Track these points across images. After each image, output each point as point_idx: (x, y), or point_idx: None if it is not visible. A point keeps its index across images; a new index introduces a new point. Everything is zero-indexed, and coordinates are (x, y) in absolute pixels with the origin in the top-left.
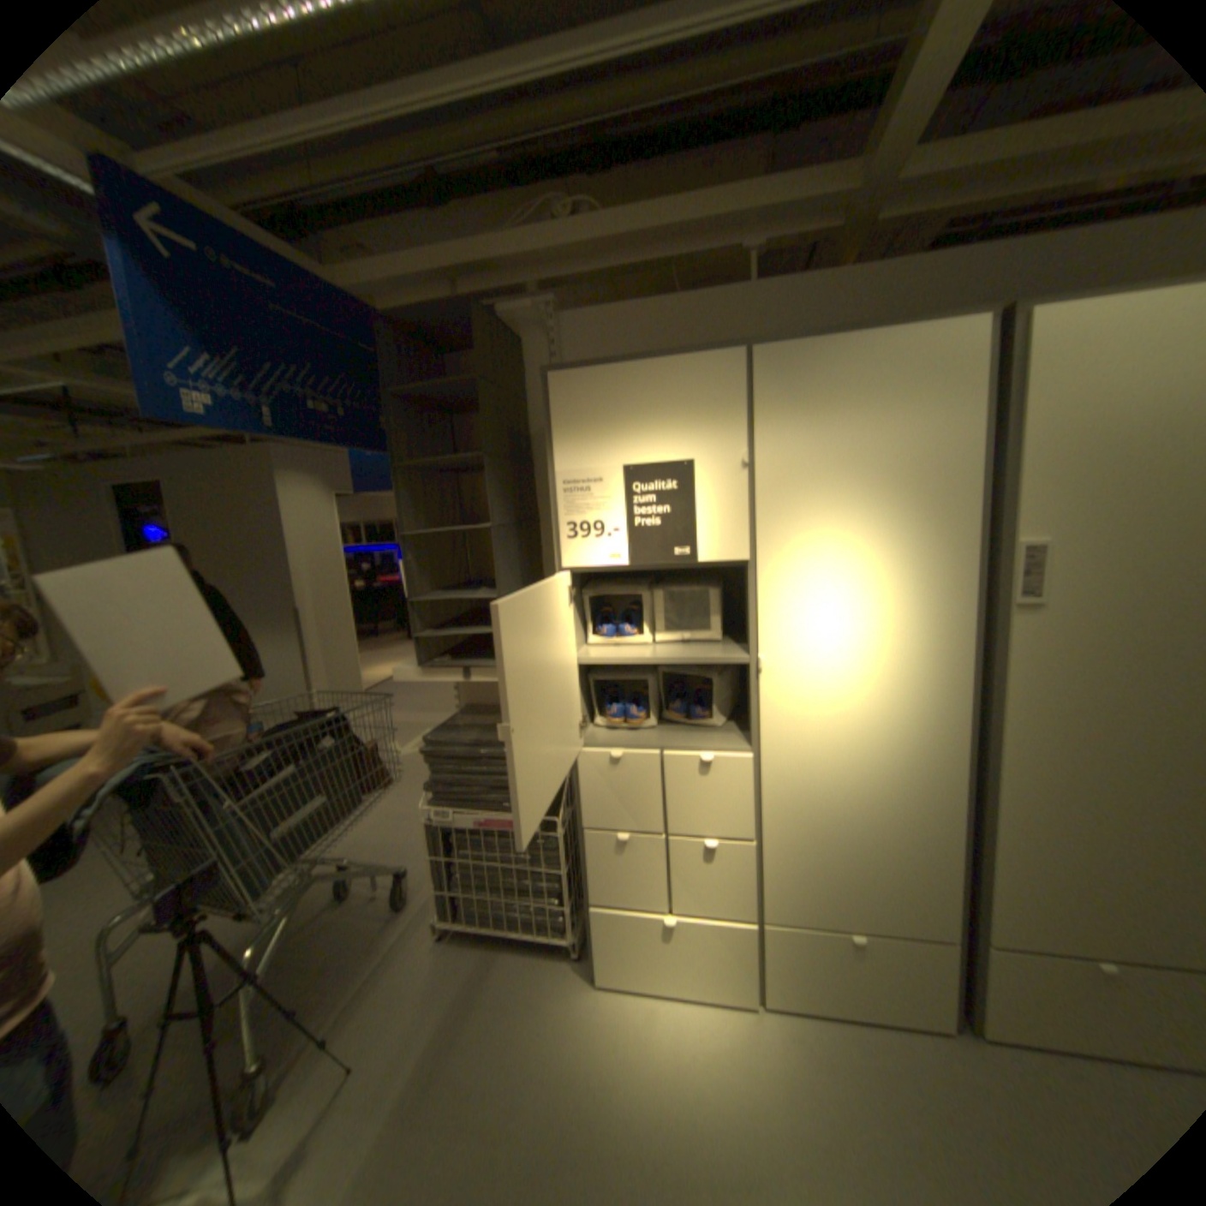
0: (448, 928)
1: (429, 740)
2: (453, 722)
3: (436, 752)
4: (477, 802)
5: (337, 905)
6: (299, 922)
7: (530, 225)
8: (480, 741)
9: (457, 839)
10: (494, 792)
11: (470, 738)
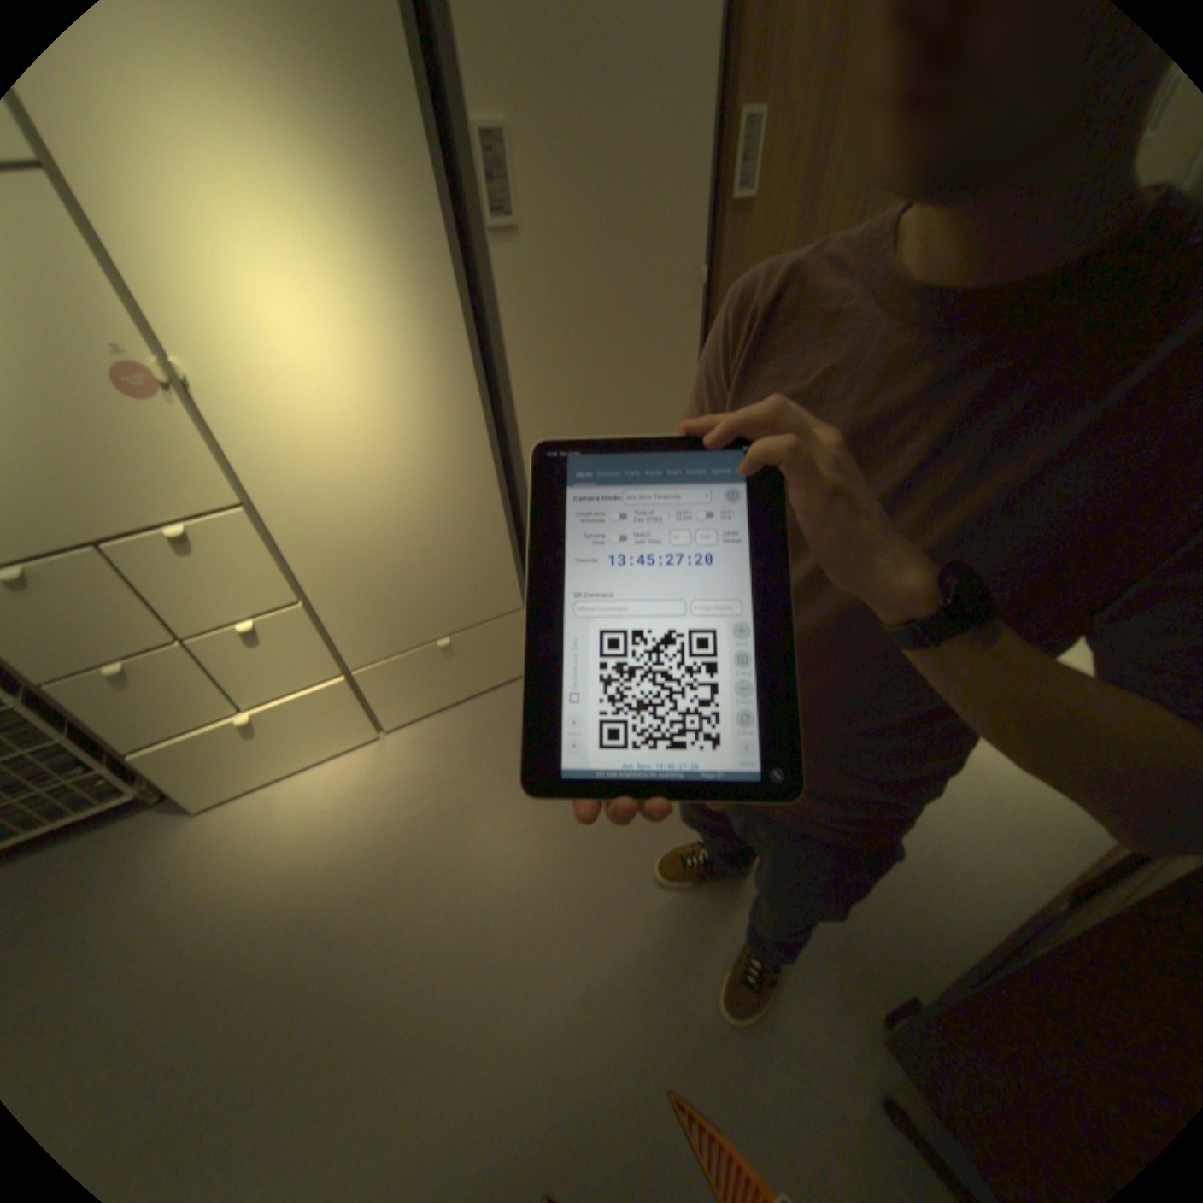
0: None
1: None
2: None
3: None
4: None
5: None
6: None
7: None
8: None
9: None
10: None
11: None
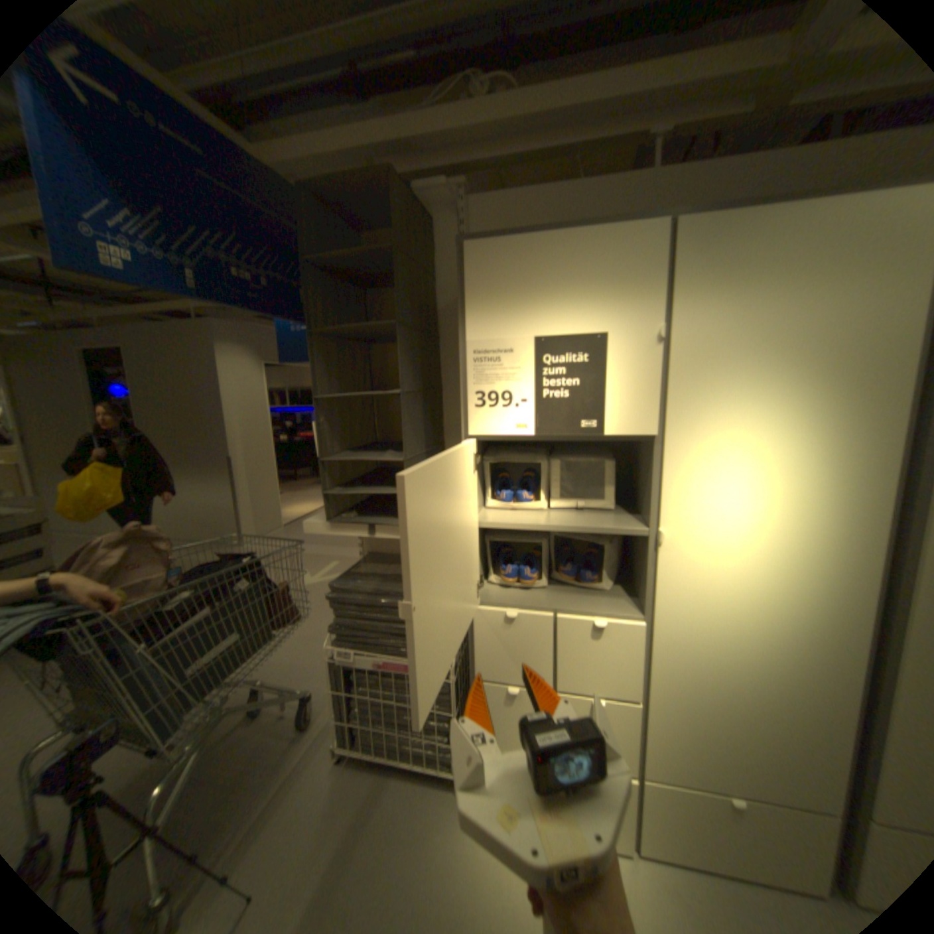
0: (346, 754)
1: (334, 586)
2: (356, 569)
3: (340, 598)
4: (376, 645)
5: (250, 722)
6: (215, 736)
7: (448, 102)
8: (381, 590)
9: (356, 677)
10: (392, 638)
11: (372, 587)
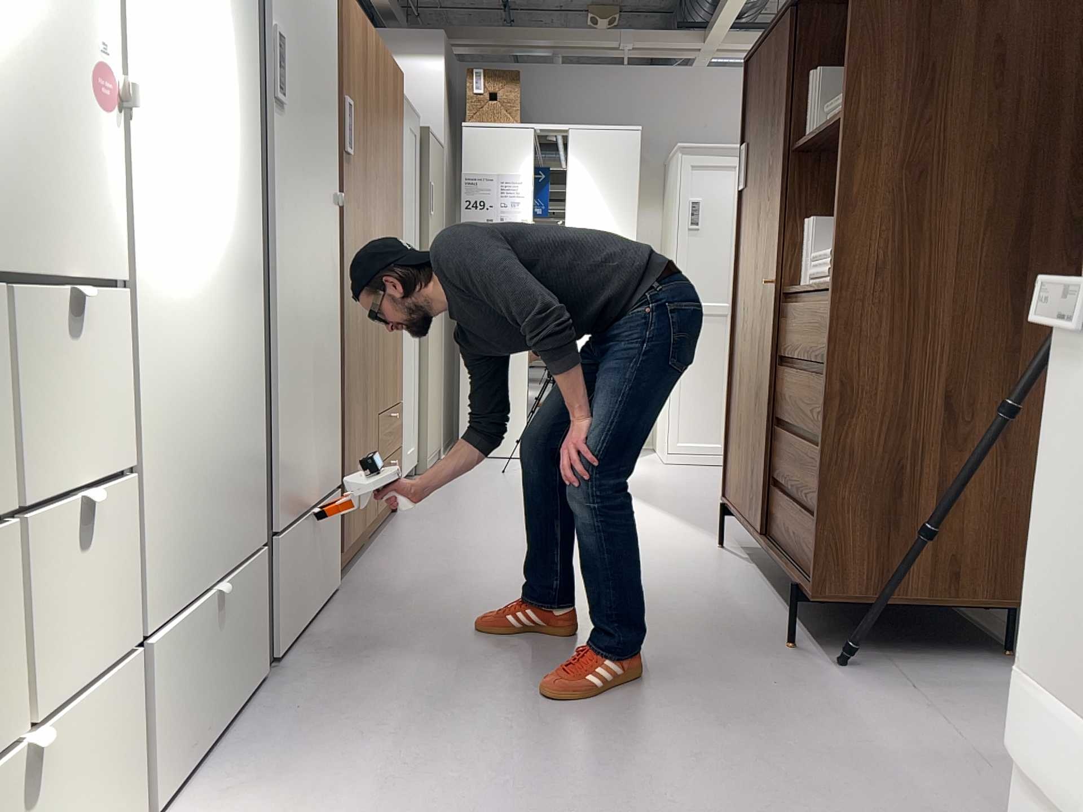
0: None
1: None
2: None
3: None
4: None
5: None
6: None
7: None
8: None
9: None
10: None
11: None
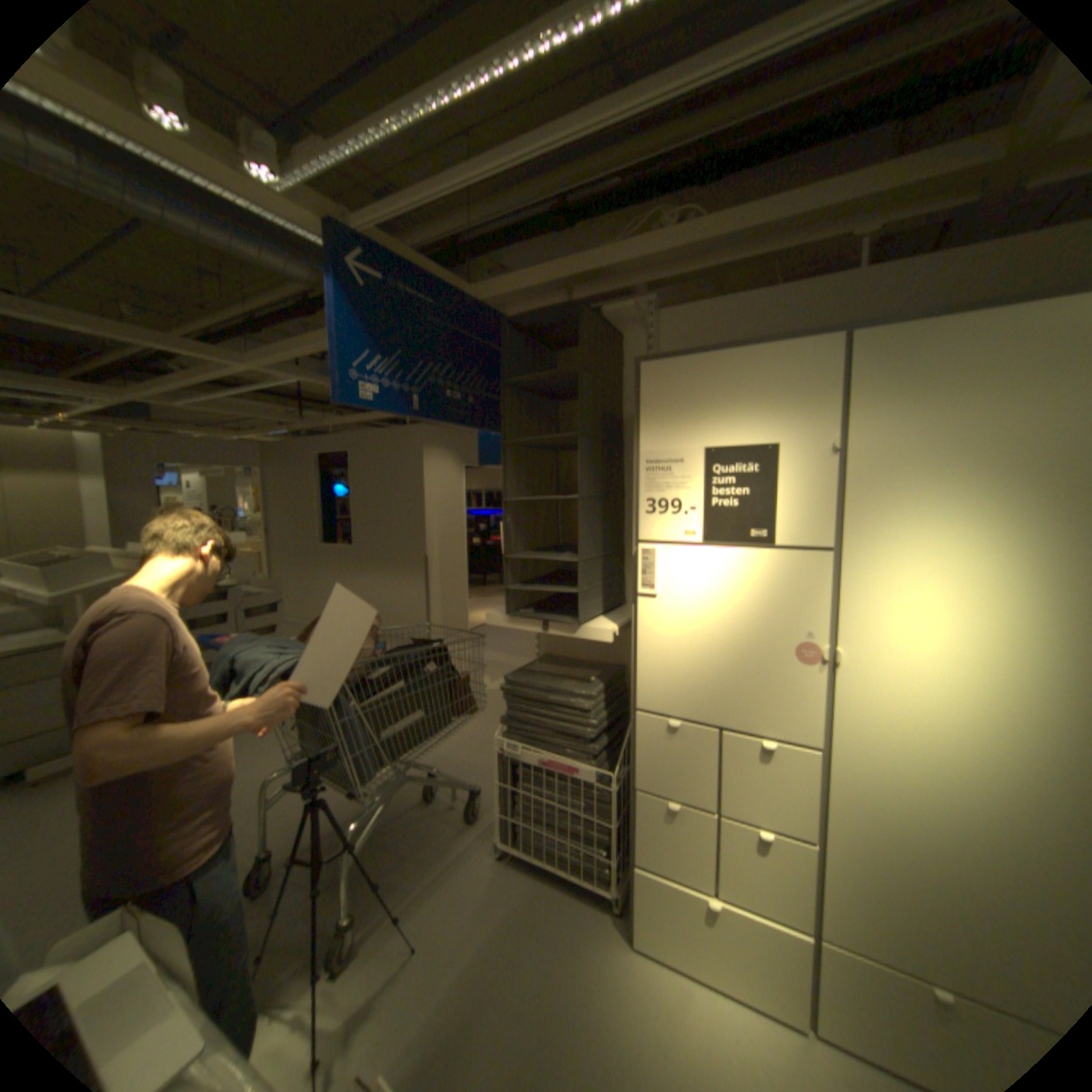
0: (507, 851)
1: (508, 679)
2: (530, 667)
3: (513, 691)
4: (543, 743)
5: (424, 806)
6: (394, 813)
7: (639, 236)
8: (551, 688)
9: (522, 773)
10: (558, 737)
11: (543, 684)
